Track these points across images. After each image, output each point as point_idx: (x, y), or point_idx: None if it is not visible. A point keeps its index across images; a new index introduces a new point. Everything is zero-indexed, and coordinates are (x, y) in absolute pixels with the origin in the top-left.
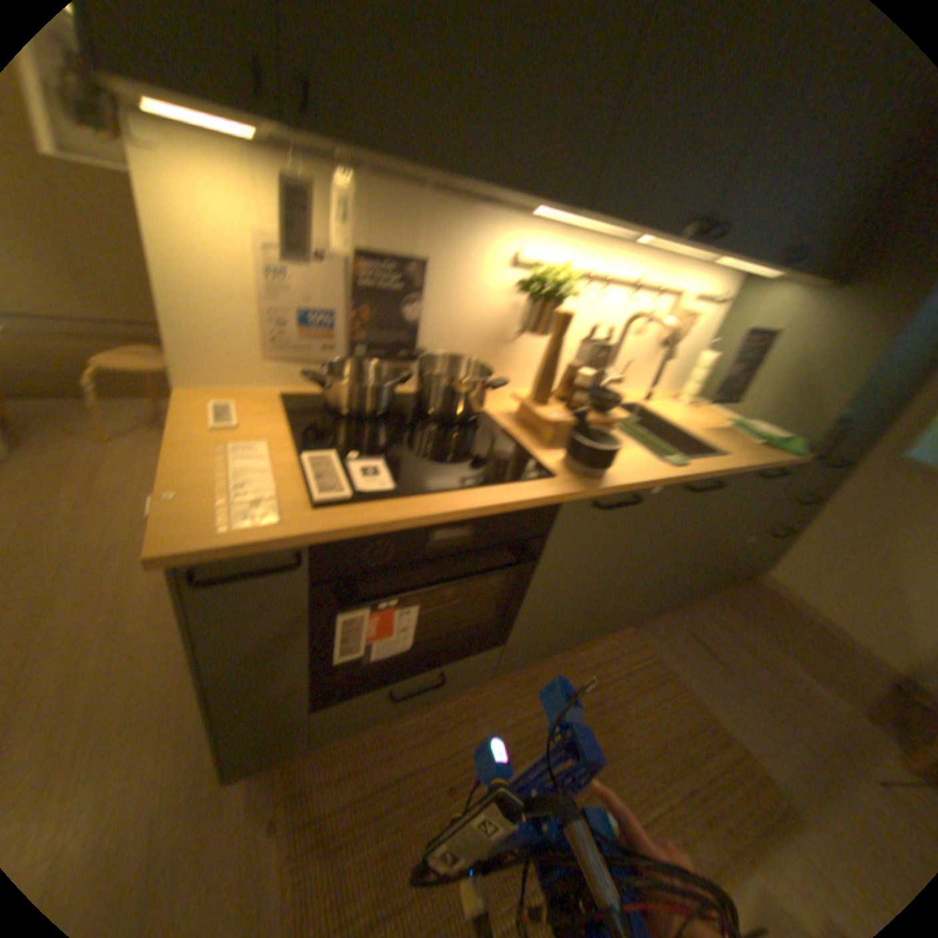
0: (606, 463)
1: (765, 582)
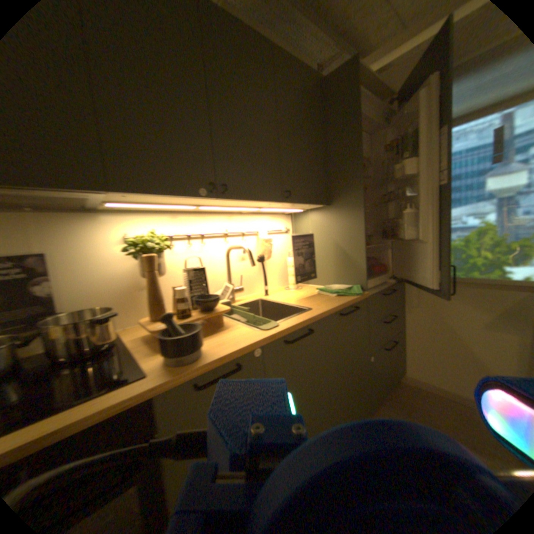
0: (194, 348)
1: (405, 381)
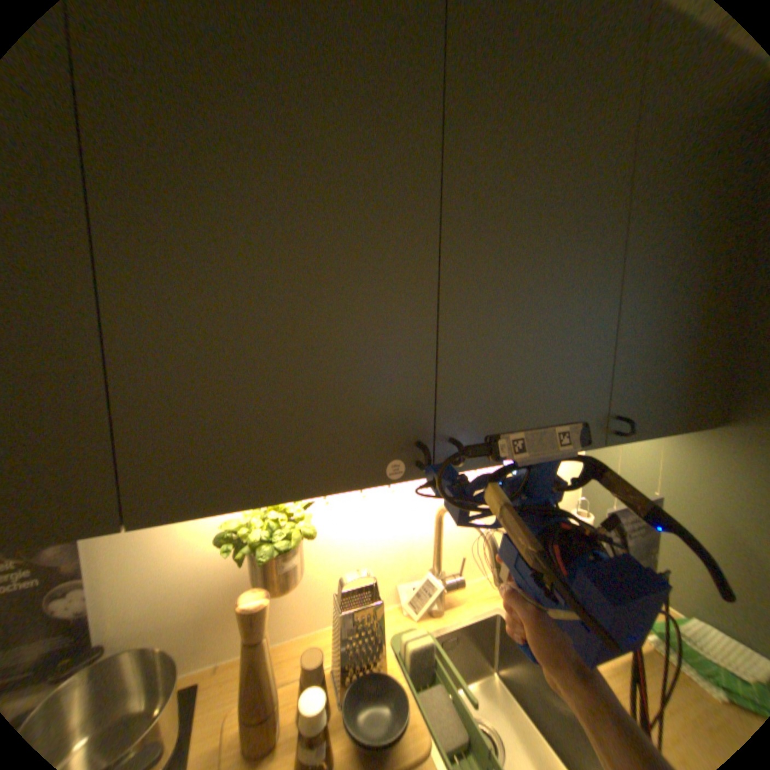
0: None
1: None
